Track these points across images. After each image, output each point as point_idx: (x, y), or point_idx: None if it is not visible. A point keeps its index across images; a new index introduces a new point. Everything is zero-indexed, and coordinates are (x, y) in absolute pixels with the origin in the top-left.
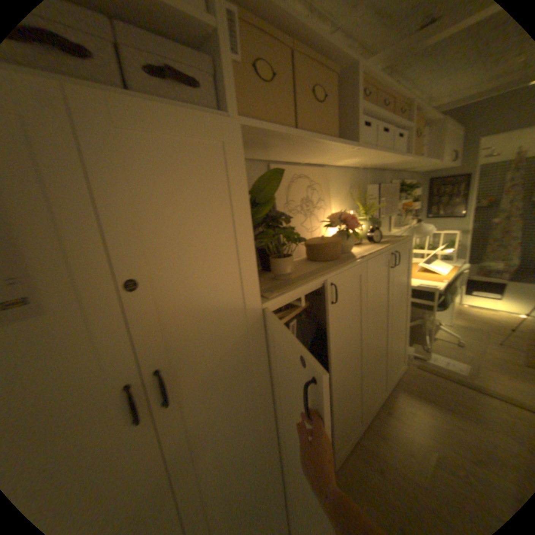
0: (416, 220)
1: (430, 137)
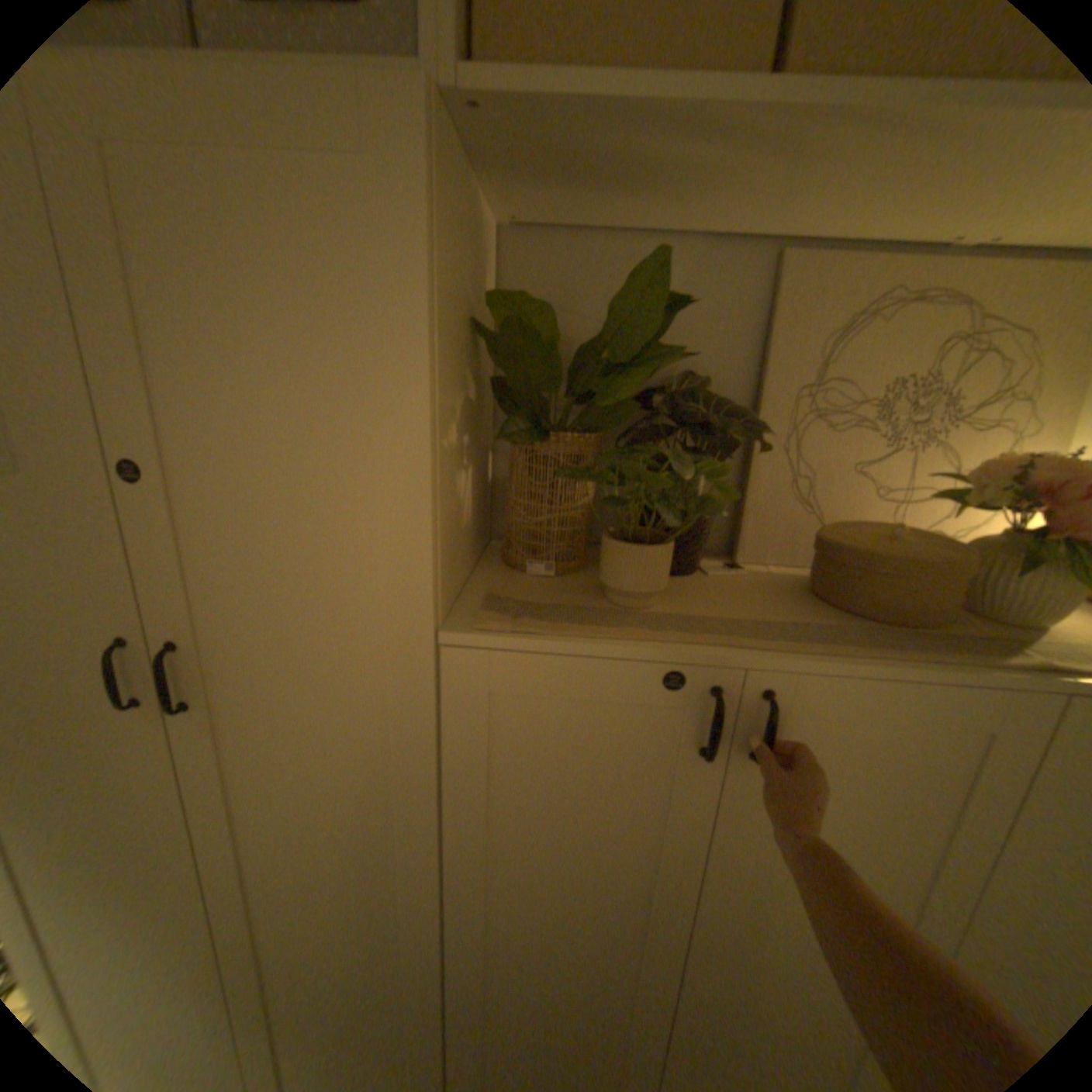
0: None
1: None
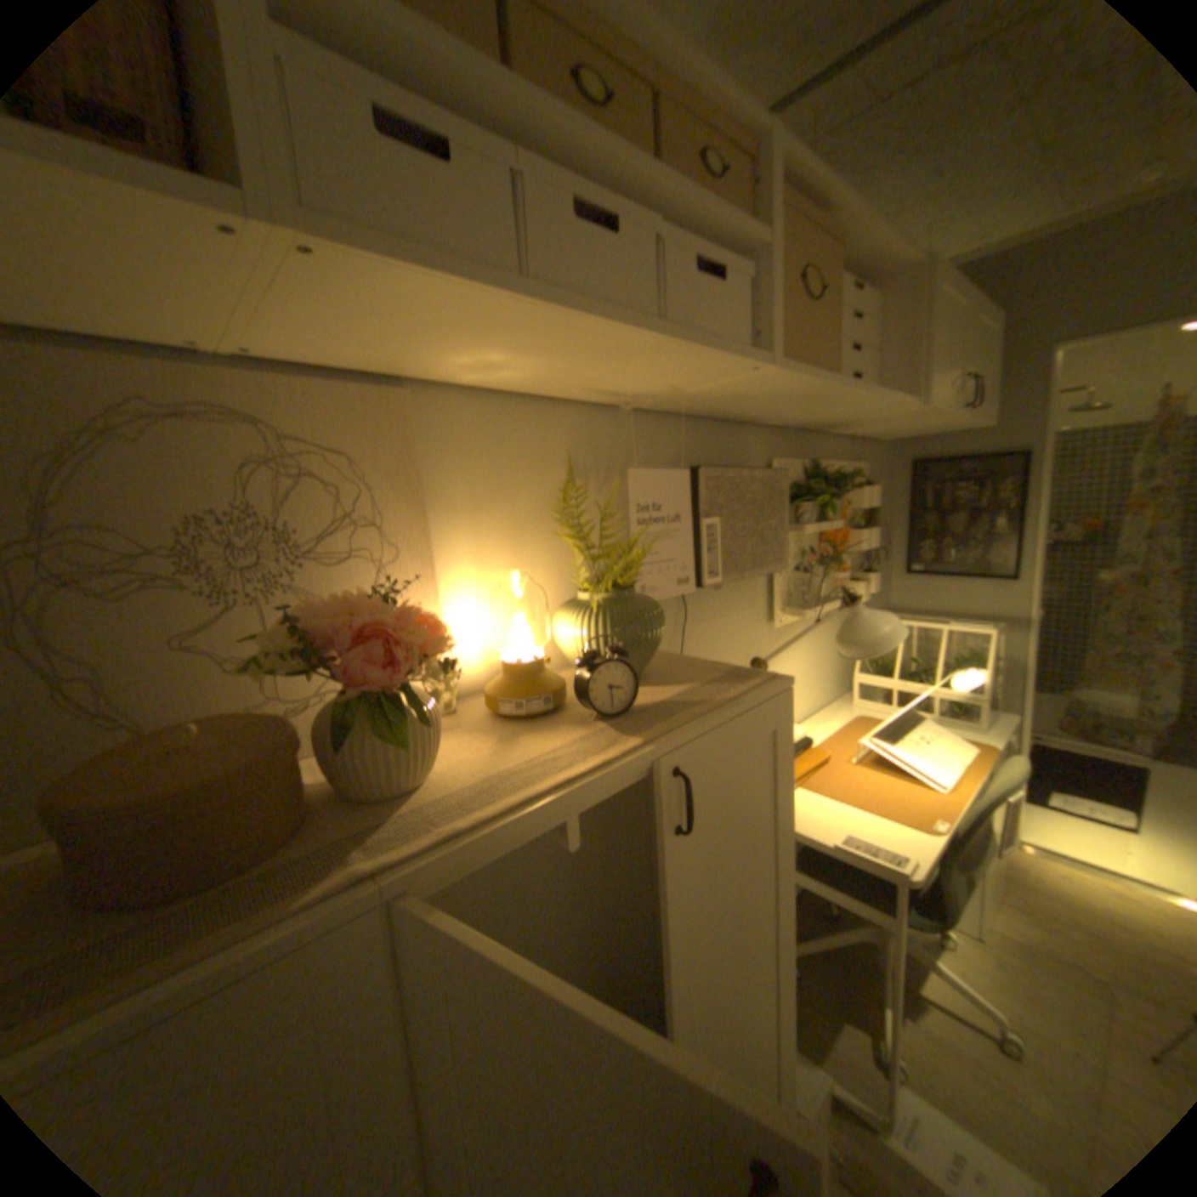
0: (865, 582)
1: (883, 323)
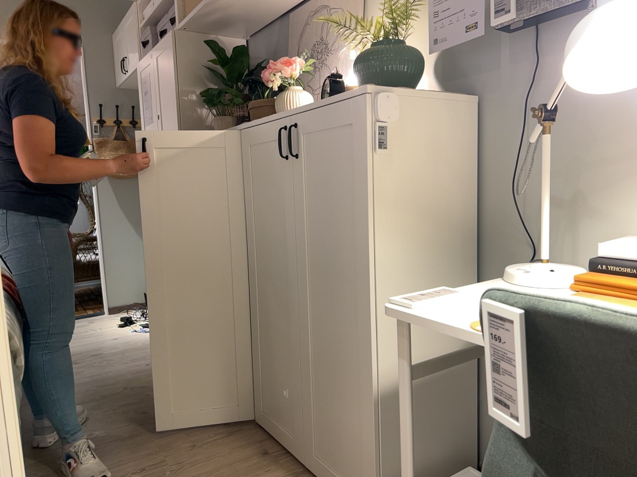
0: None
1: None
